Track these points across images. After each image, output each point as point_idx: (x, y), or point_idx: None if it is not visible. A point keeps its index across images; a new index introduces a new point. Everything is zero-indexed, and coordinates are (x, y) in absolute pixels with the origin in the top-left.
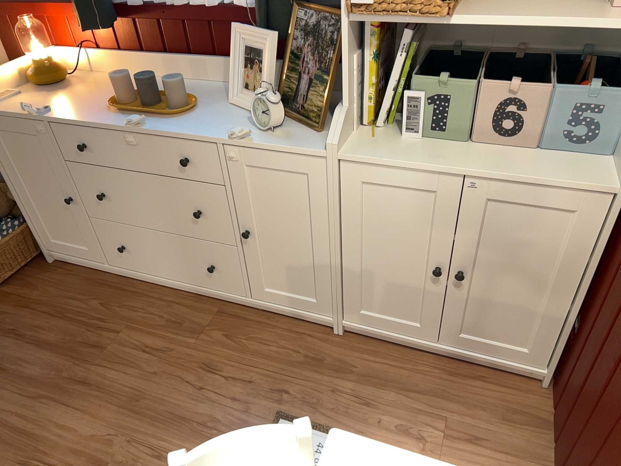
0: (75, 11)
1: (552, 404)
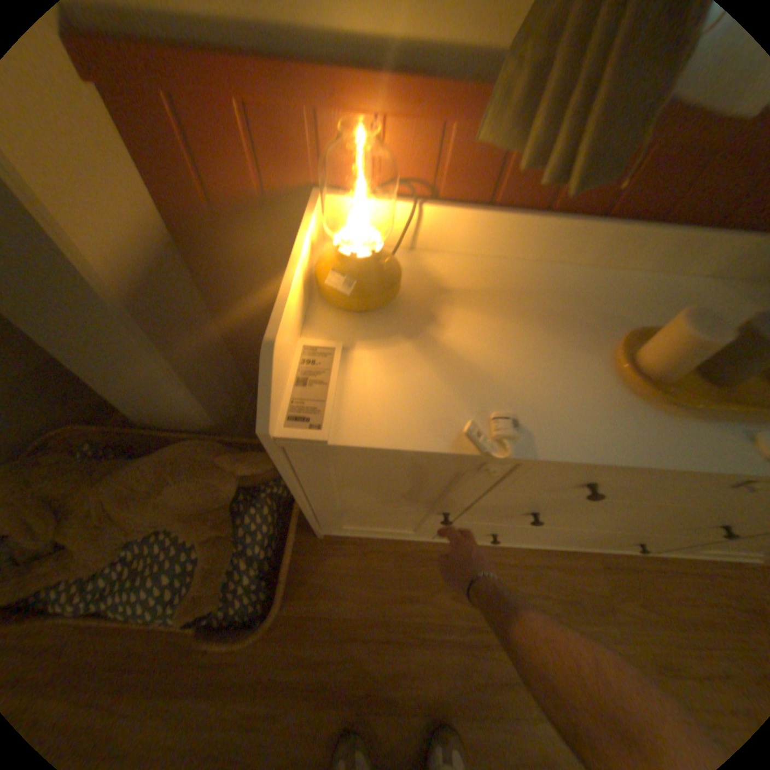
0: (431, 104)
1: None
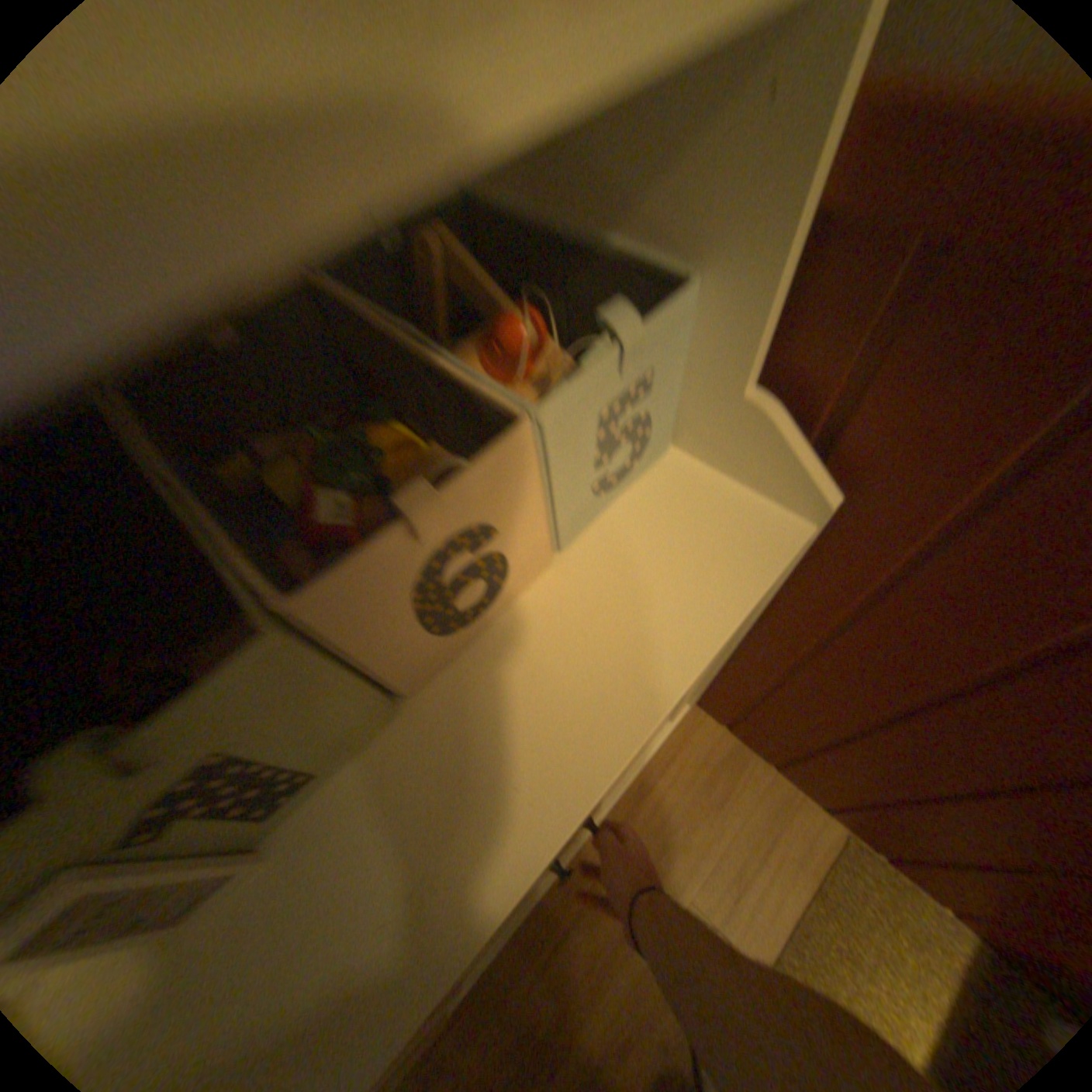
0: None
1: (717, 724)
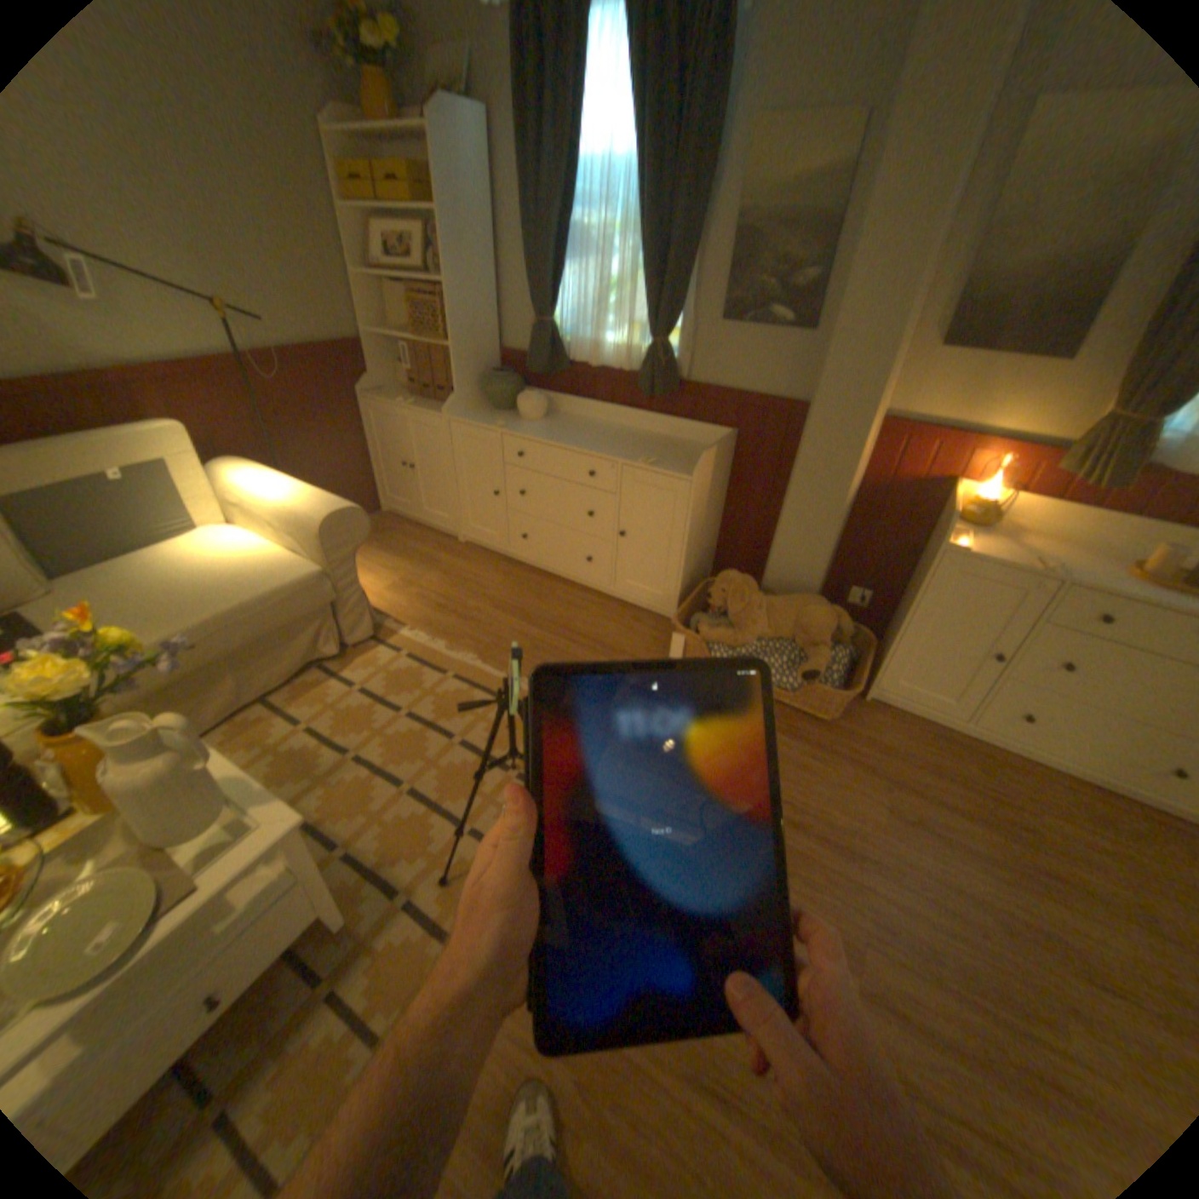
0: (1033, 455)
1: None
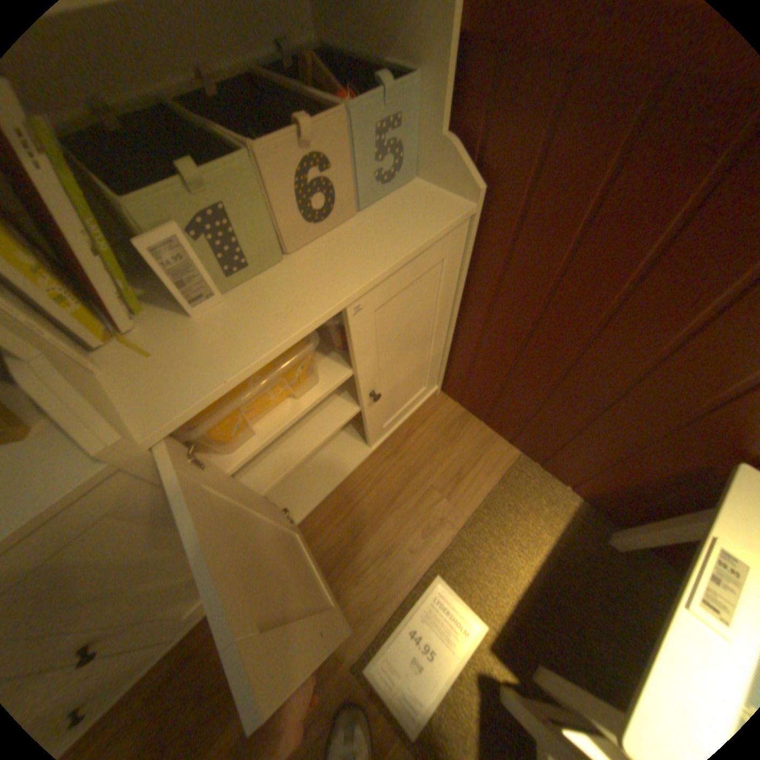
0: None
1: (453, 402)
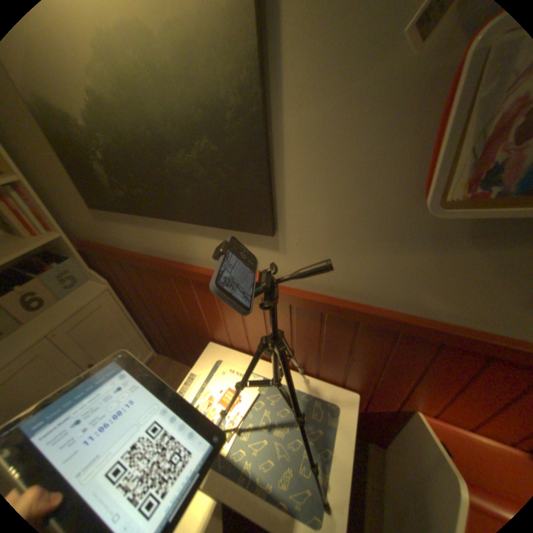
0: None
1: (165, 357)
